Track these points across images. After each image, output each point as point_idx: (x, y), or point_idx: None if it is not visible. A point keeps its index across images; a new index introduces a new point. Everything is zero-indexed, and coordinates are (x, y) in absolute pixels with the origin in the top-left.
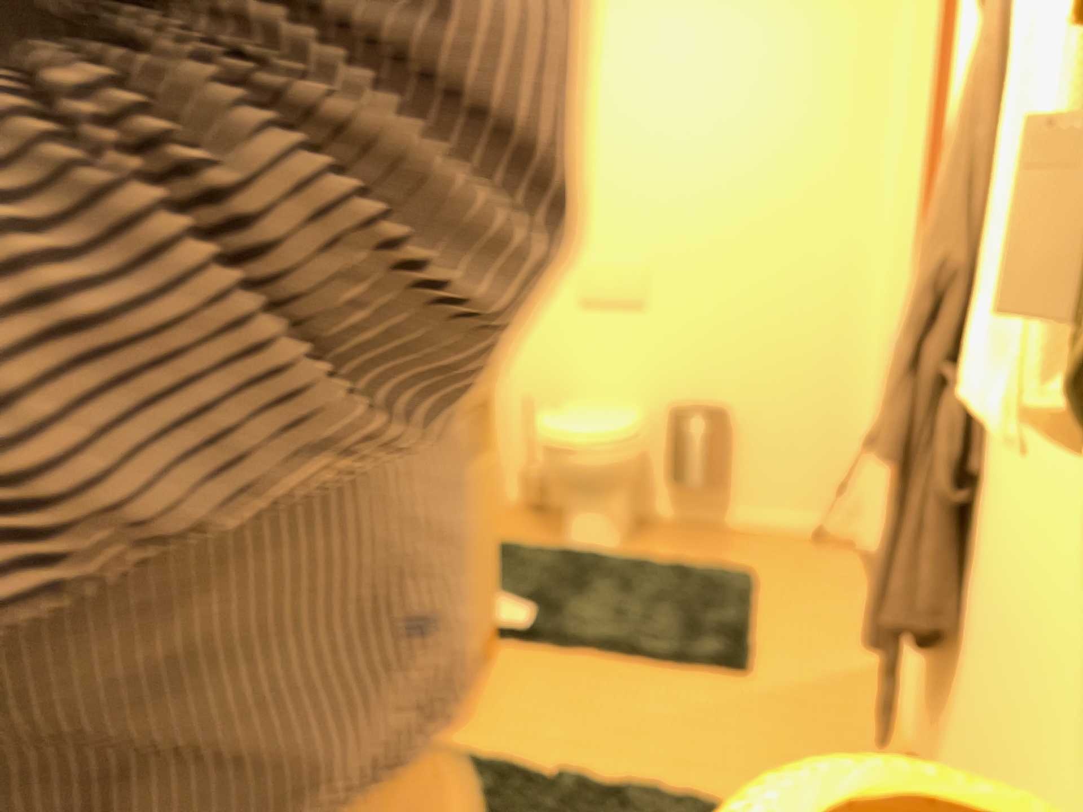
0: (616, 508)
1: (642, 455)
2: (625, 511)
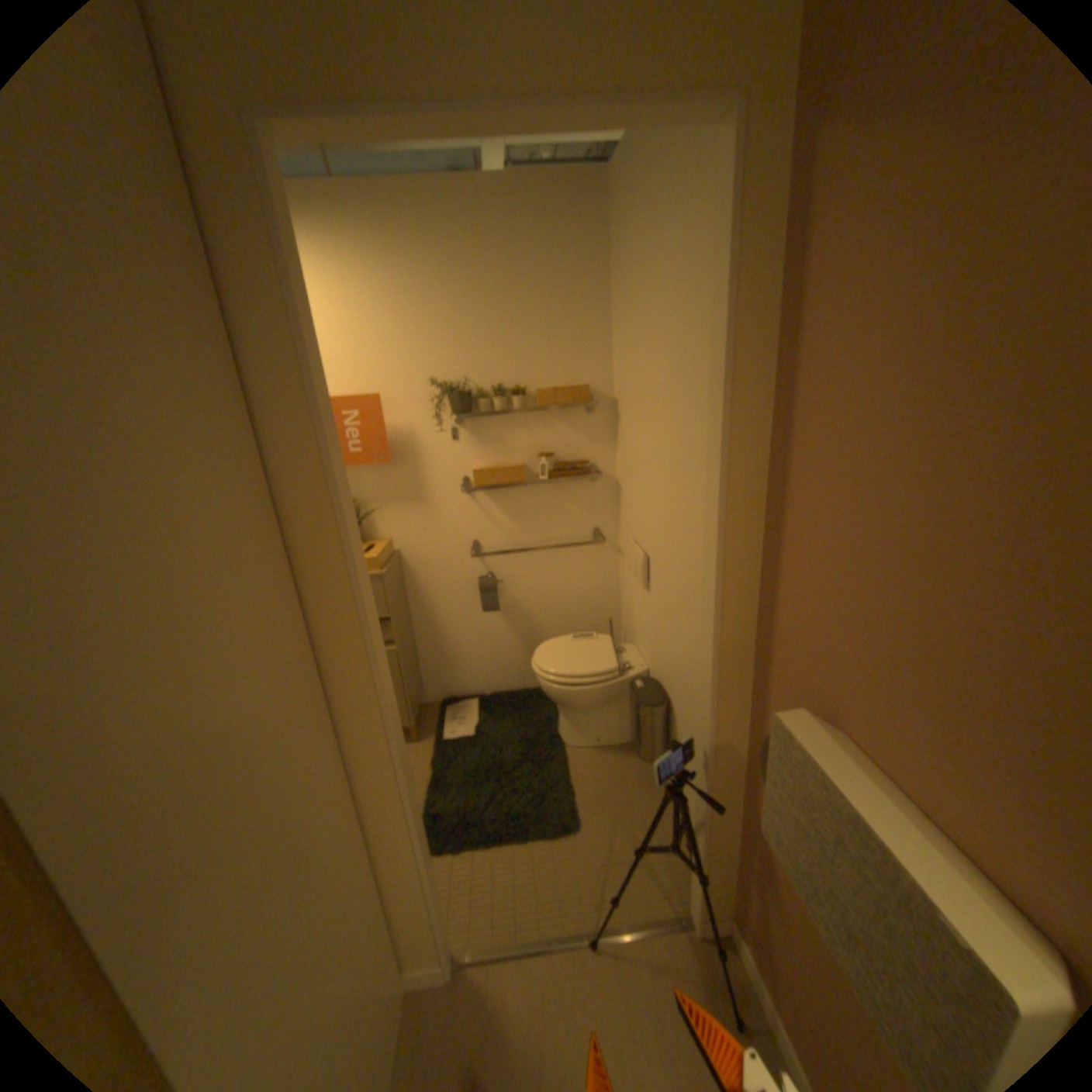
0: (581, 721)
1: (572, 697)
2: (605, 728)
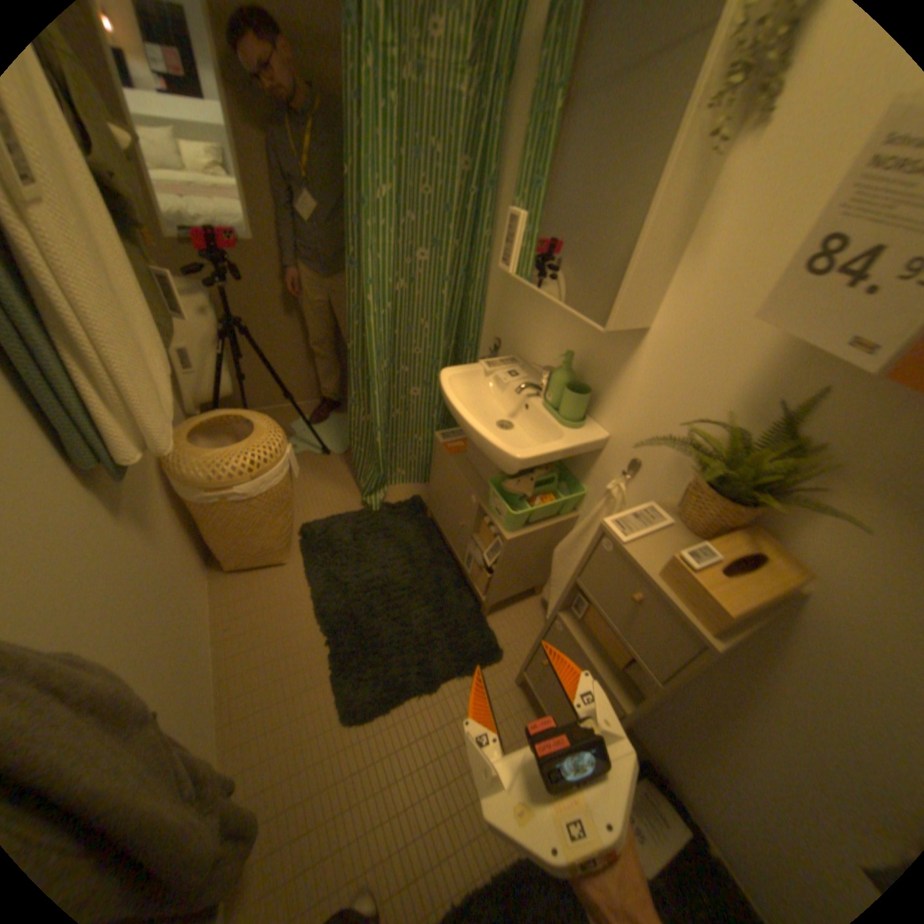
0: None
1: None
2: None
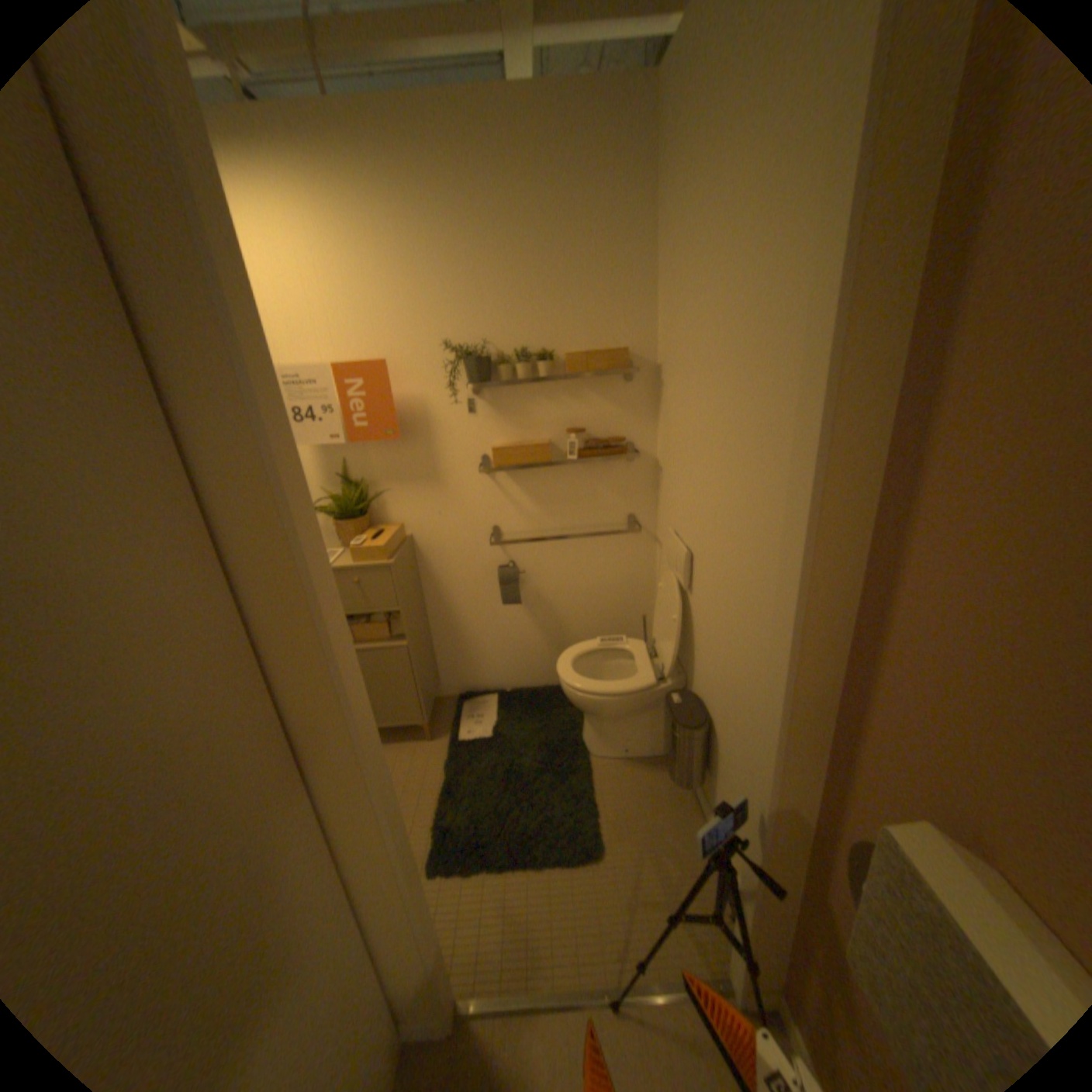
0: (608, 730)
1: (599, 706)
2: (634, 738)
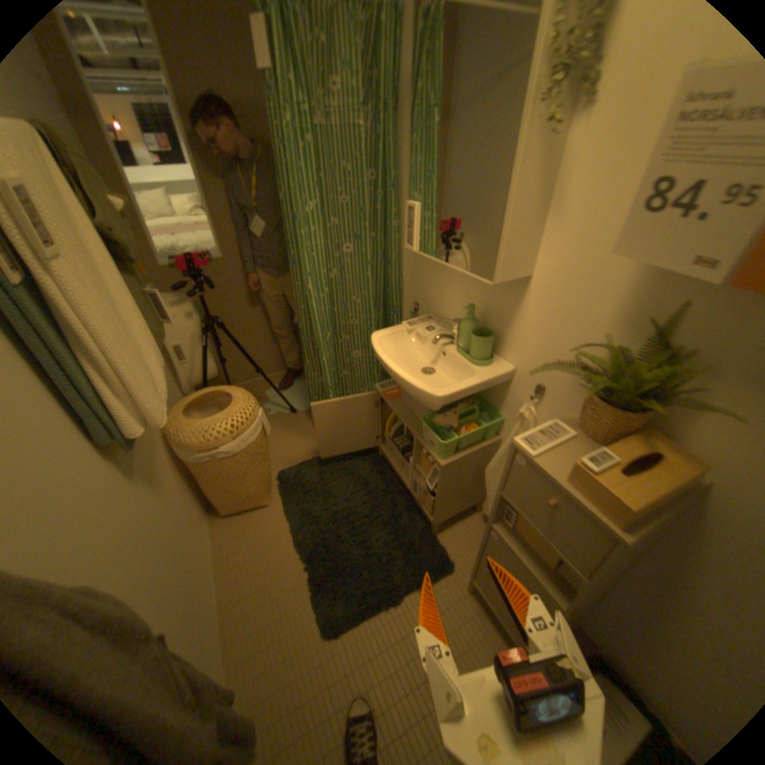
0: None
1: None
2: None
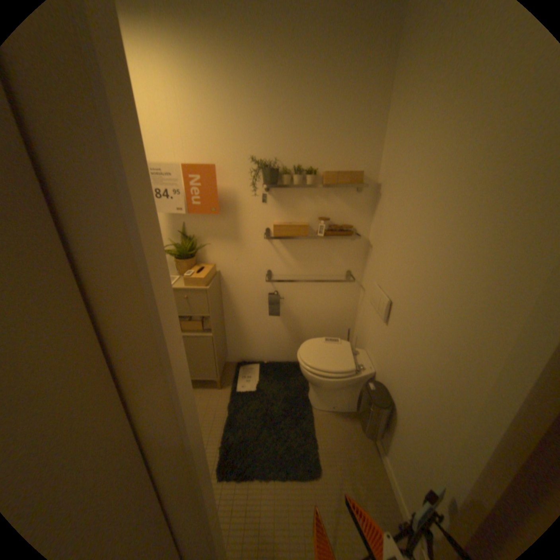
0: (324, 394)
1: (323, 383)
2: (339, 400)
